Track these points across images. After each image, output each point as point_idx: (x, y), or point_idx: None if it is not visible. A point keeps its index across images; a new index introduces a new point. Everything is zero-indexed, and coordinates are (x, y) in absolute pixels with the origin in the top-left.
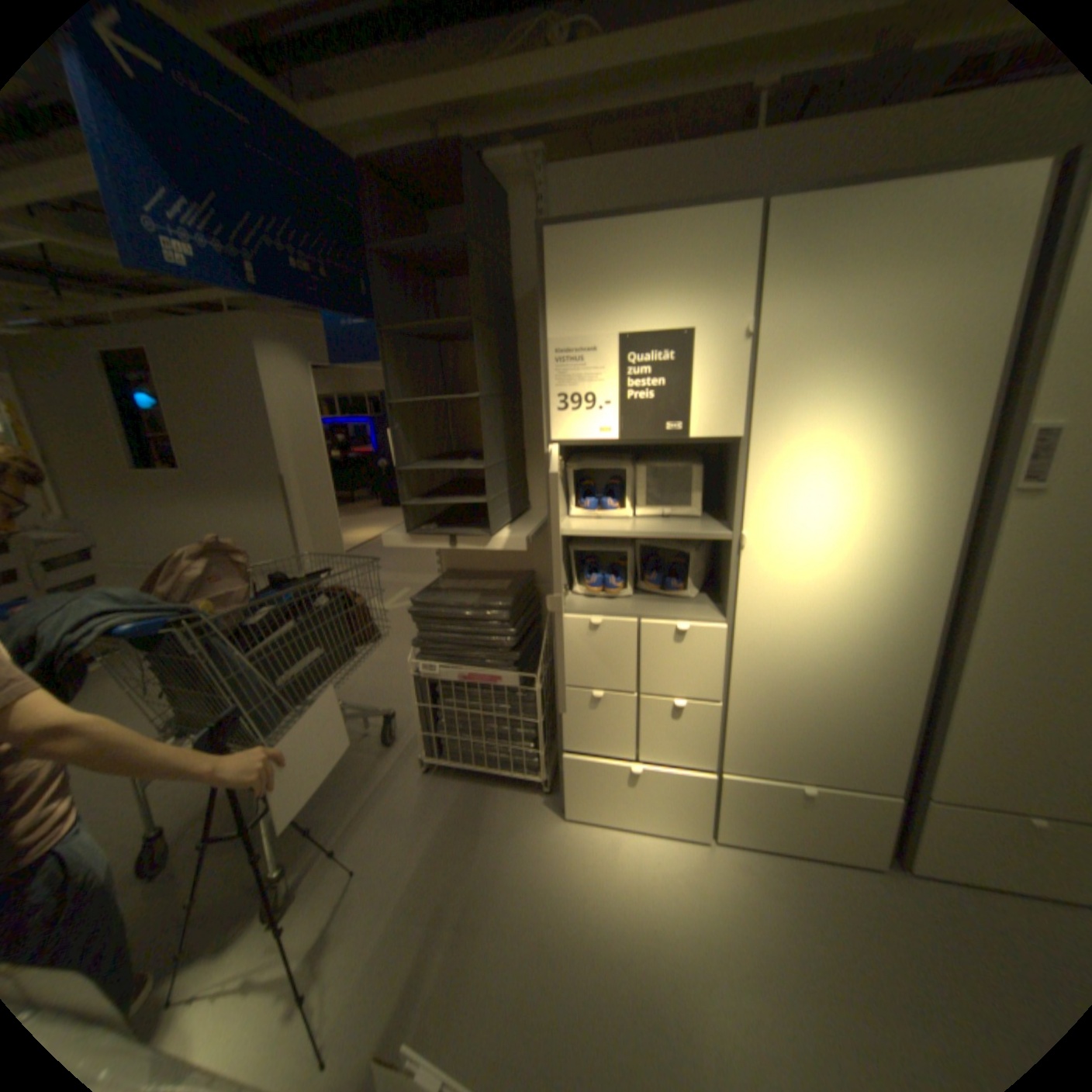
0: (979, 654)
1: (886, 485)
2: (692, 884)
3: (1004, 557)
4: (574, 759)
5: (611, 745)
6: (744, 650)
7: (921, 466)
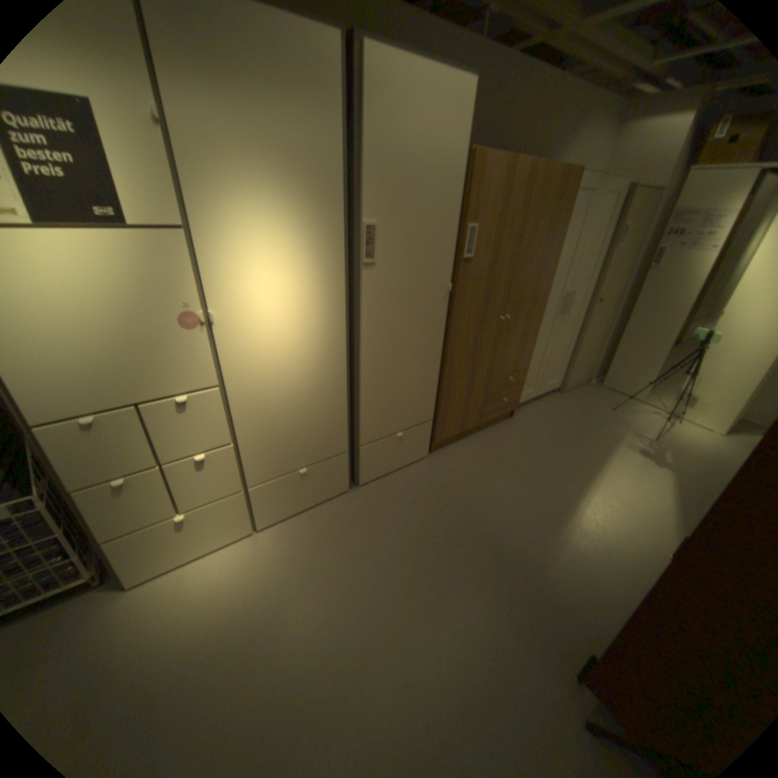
0: (363, 362)
1: (298, 265)
2: (247, 569)
3: (364, 305)
4: (114, 545)
5: (148, 516)
6: (236, 401)
7: (315, 251)
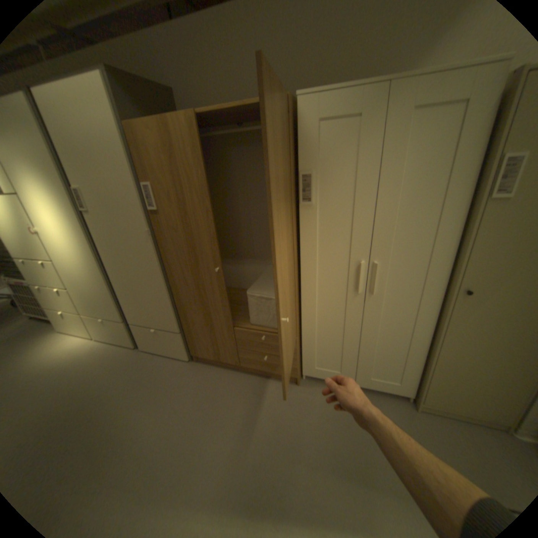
0: (108, 270)
1: (56, 210)
2: (71, 351)
3: (94, 235)
4: (47, 310)
5: (52, 305)
6: (60, 270)
7: (59, 203)
